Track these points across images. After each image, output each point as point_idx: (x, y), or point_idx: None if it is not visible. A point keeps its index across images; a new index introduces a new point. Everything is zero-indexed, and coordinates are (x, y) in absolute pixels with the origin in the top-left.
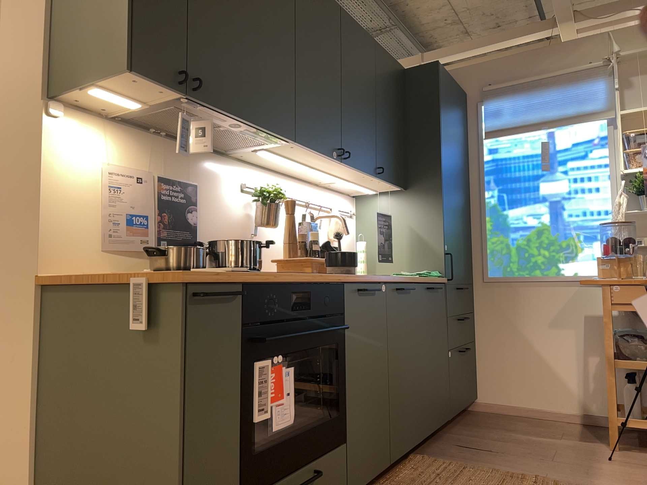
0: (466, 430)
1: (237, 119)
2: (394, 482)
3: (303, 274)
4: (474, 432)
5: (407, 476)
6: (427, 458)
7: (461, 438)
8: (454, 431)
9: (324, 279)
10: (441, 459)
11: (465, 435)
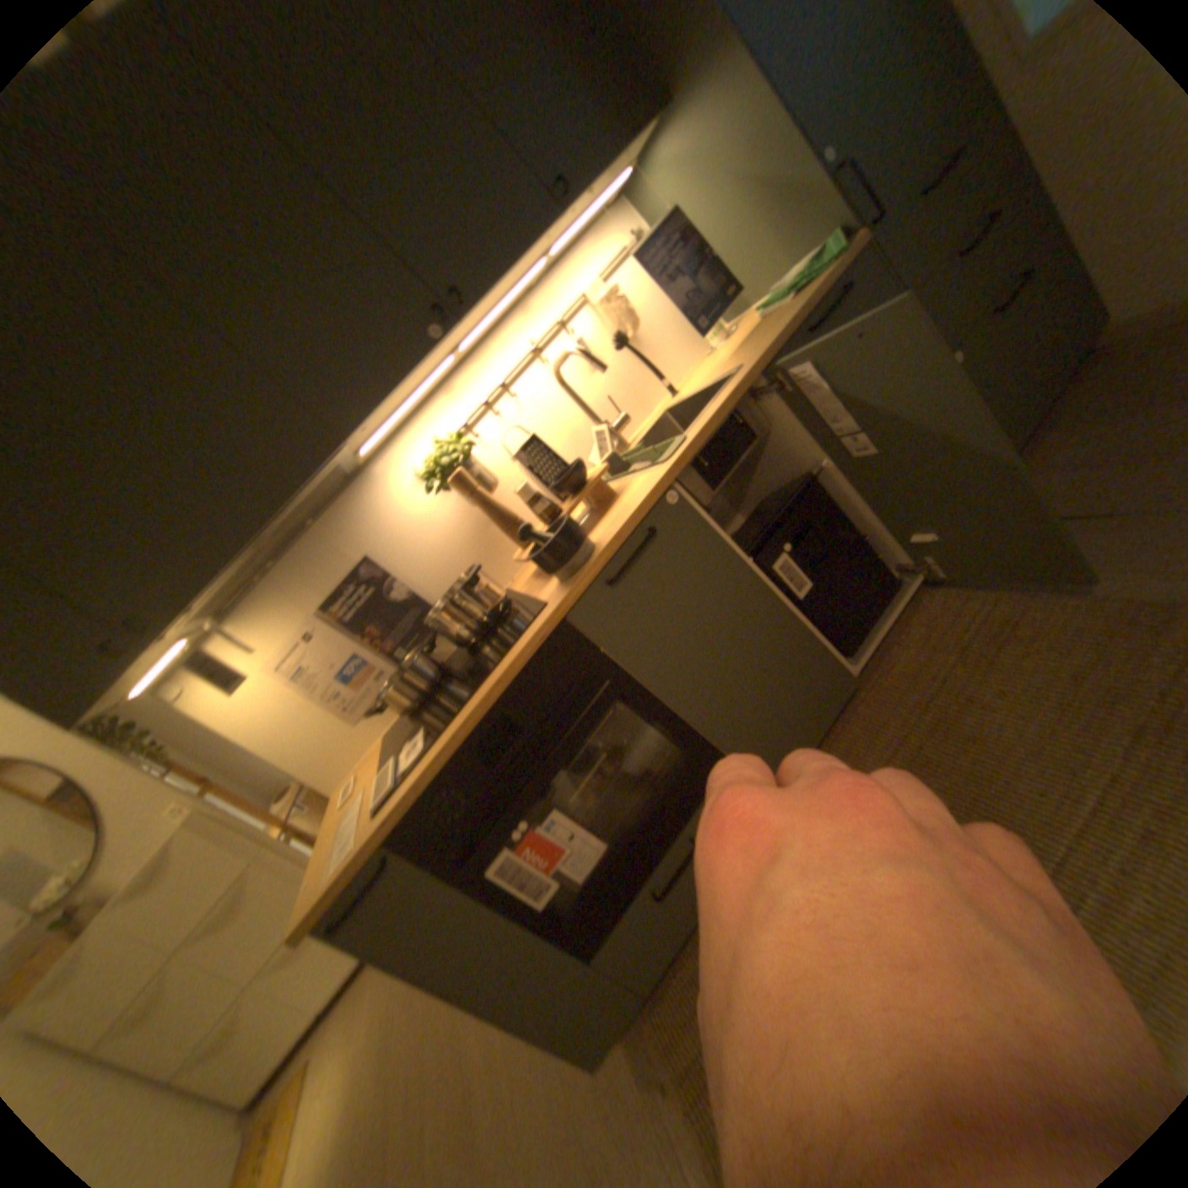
0: (1065, 446)
1: (240, 550)
2: (881, 690)
3: (481, 685)
4: (1083, 445)
5: (905, 664)
6: (952, 595)
7: (1047, 483)
8: (1037, 458)
9: (518, 657)
10: (981, 588)
11: (1059, 470)
